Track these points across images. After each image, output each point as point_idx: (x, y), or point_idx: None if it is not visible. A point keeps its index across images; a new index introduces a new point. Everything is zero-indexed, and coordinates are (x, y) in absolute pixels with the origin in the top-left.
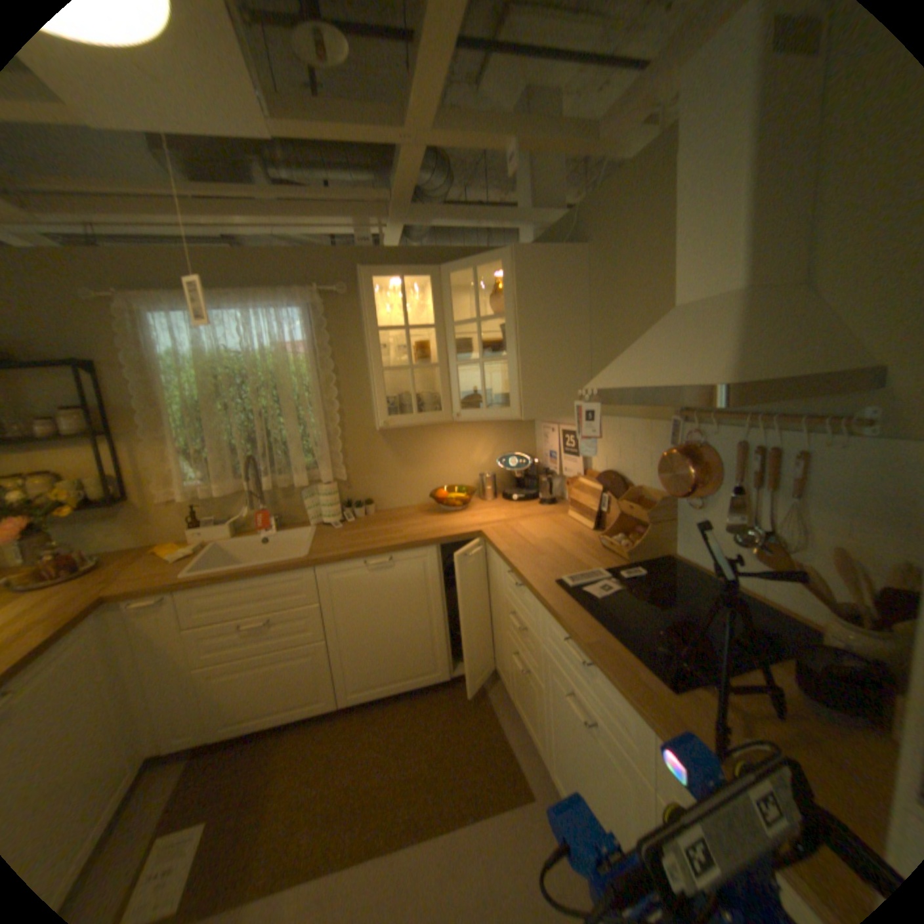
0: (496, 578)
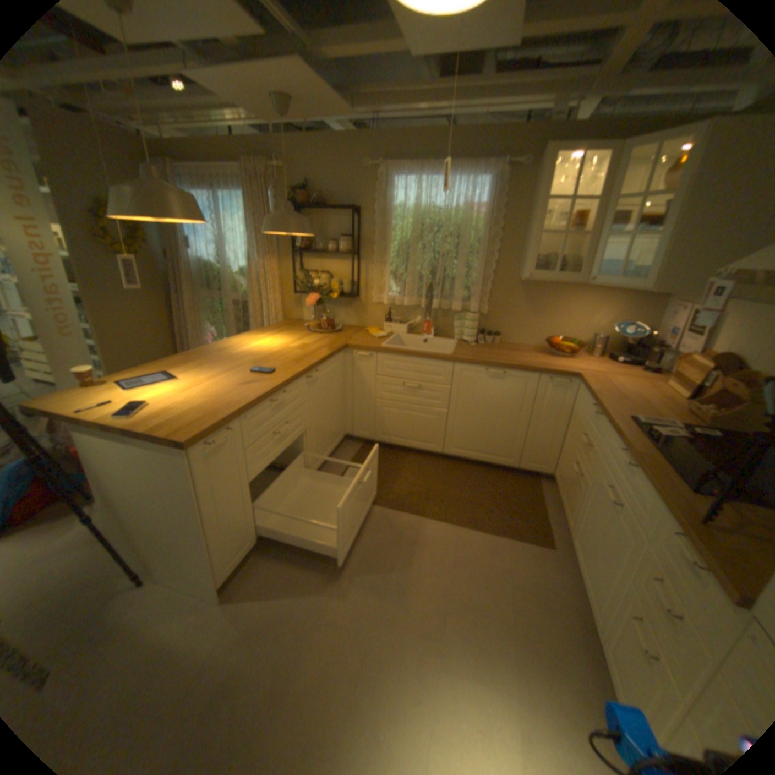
0: (581, 410)
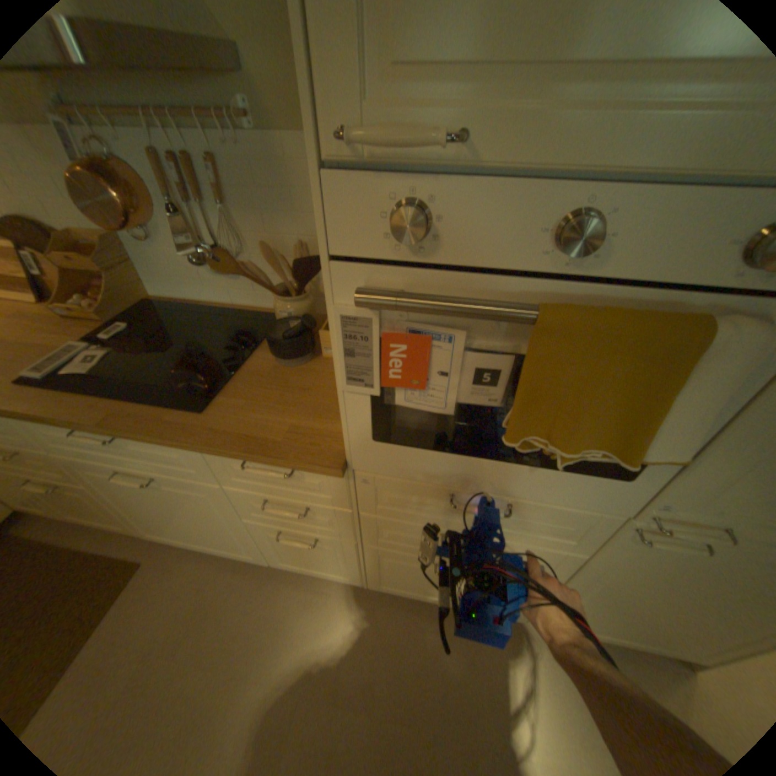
0: None
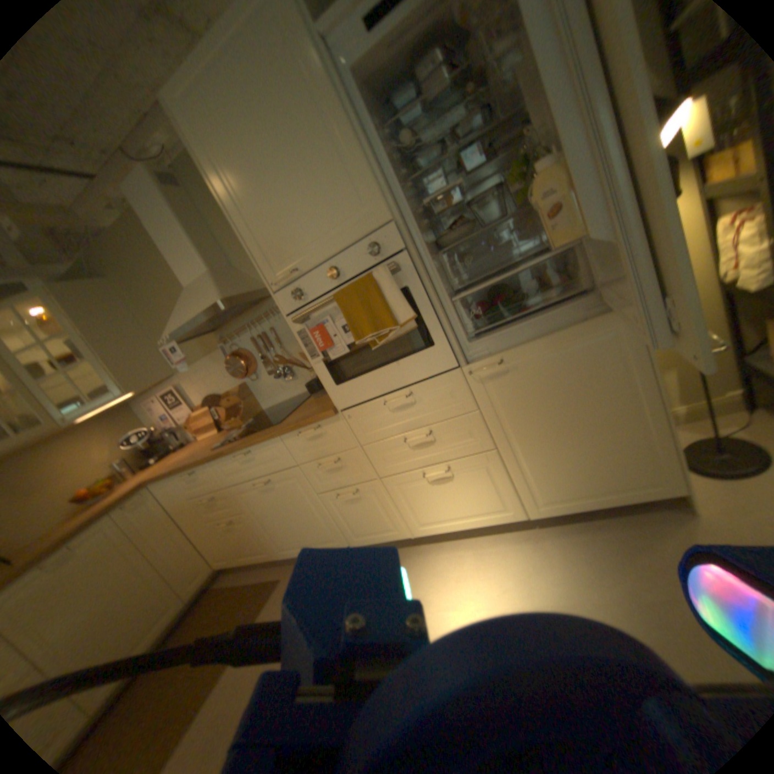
0: (169, 500)
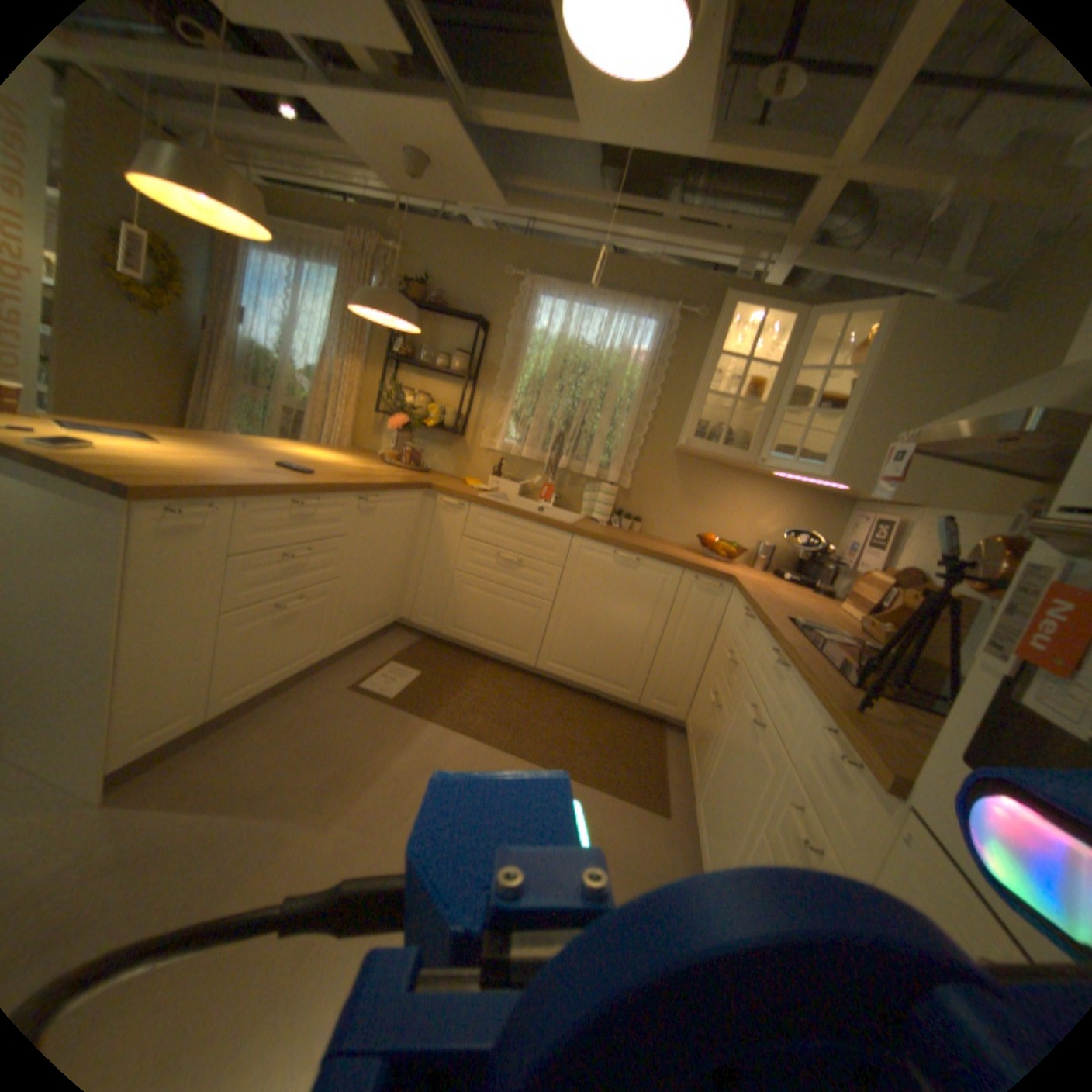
0: (728, 624)
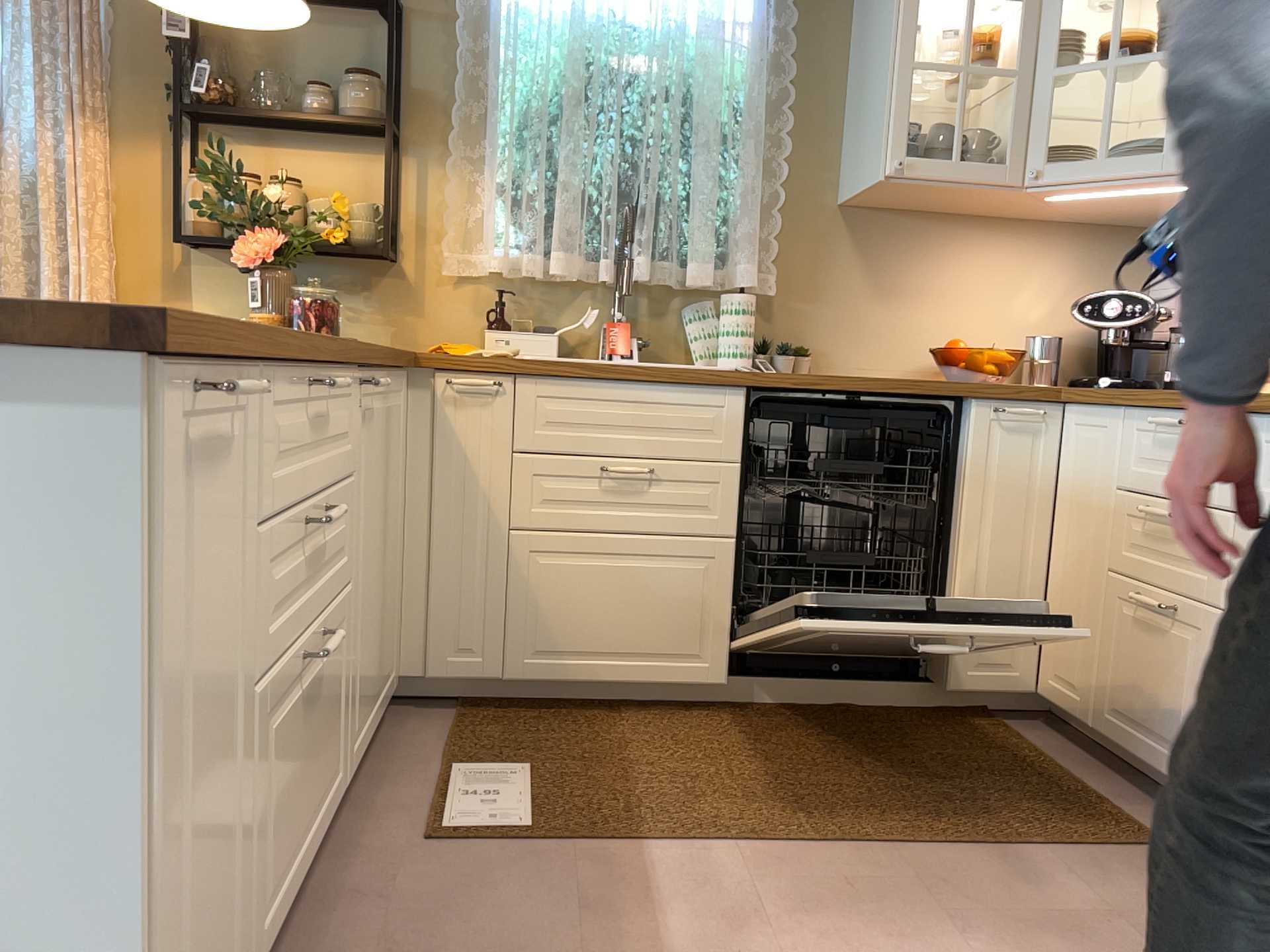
0: (1091, 472)
